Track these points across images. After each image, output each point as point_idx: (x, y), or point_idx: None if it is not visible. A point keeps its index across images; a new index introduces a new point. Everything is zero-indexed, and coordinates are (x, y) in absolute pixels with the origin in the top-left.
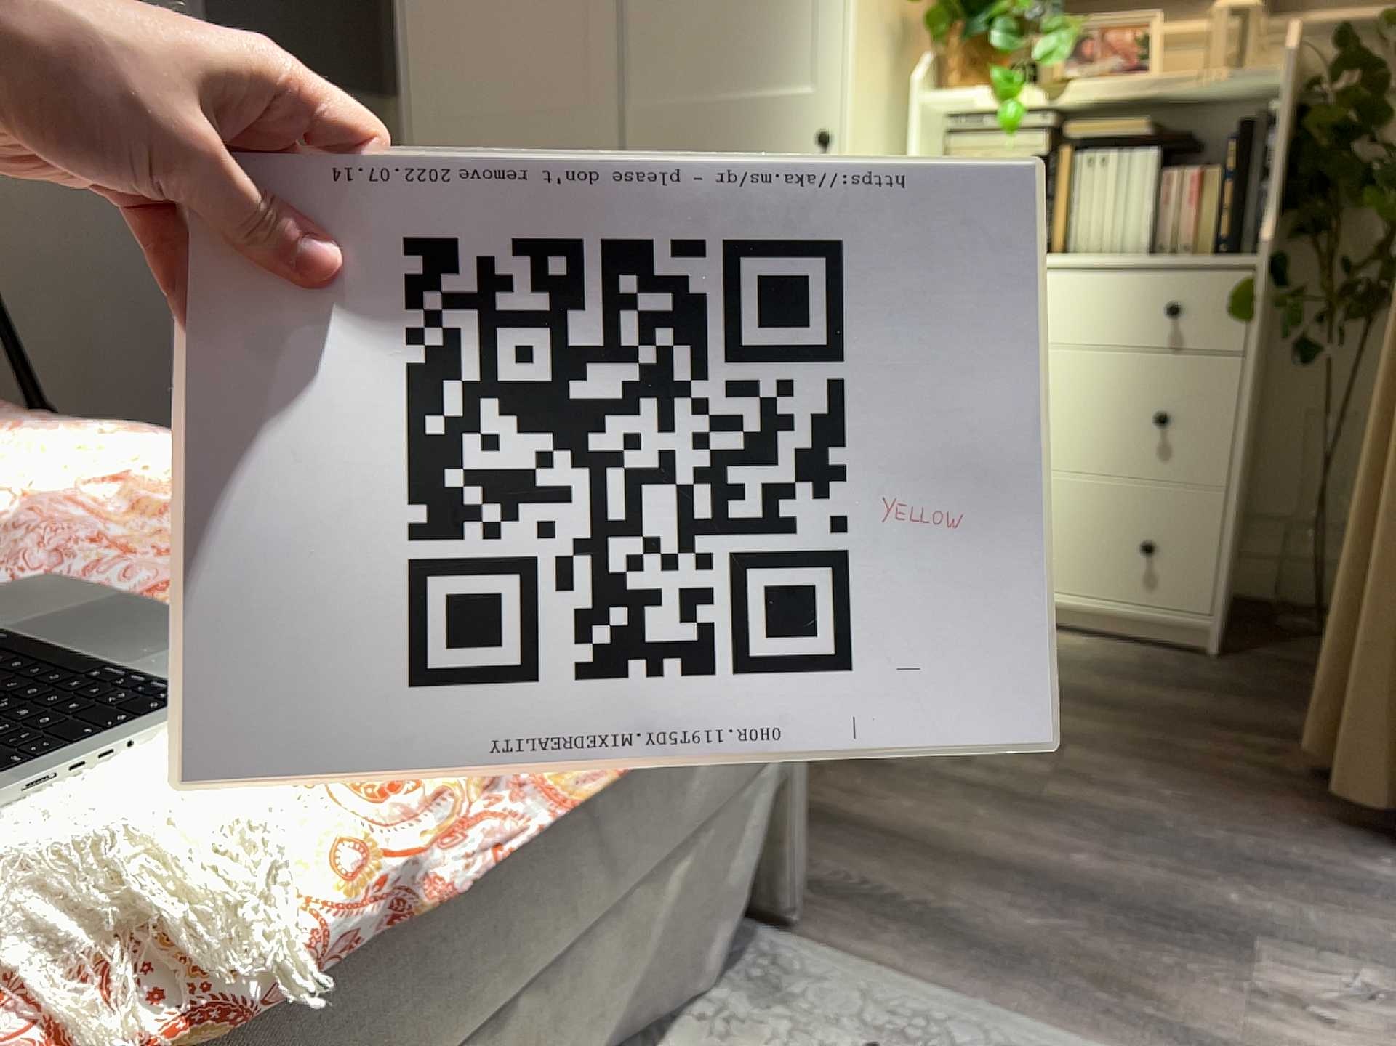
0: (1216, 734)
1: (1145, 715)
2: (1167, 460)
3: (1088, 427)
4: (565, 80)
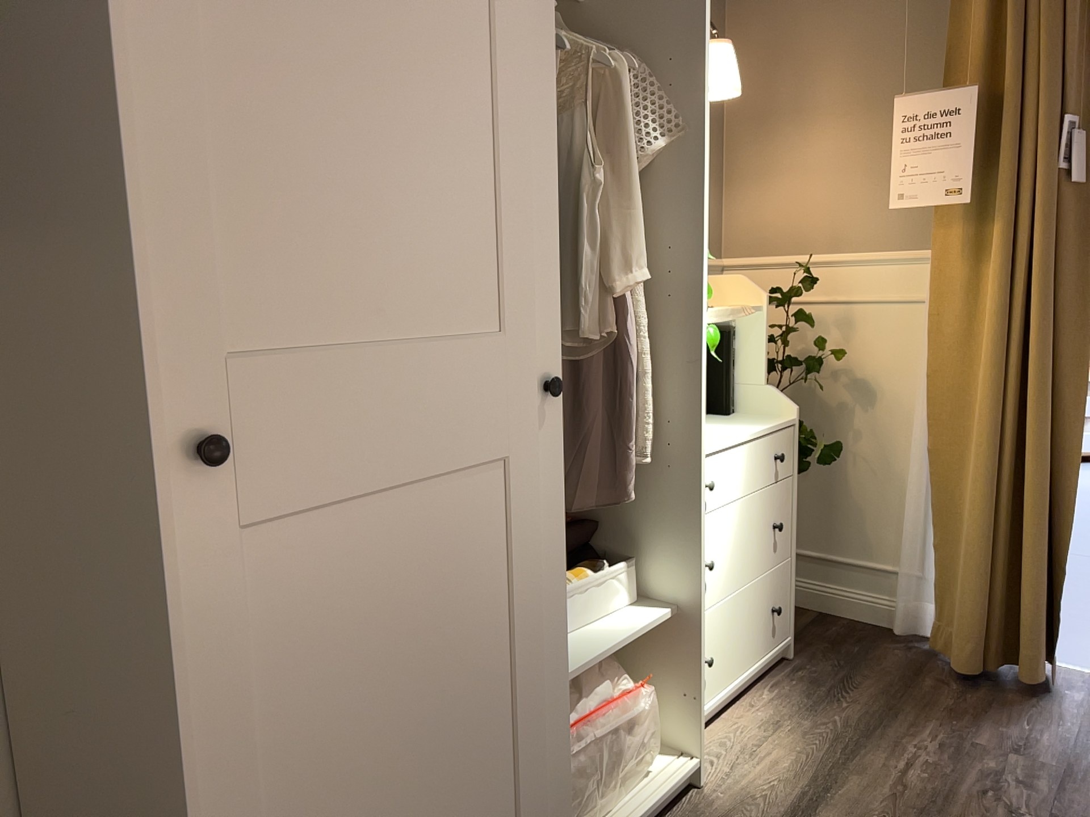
0: (906, 683)
1: (886, 695)
2: (771, 547)
3: (749, 543)
4: (477, 298)
